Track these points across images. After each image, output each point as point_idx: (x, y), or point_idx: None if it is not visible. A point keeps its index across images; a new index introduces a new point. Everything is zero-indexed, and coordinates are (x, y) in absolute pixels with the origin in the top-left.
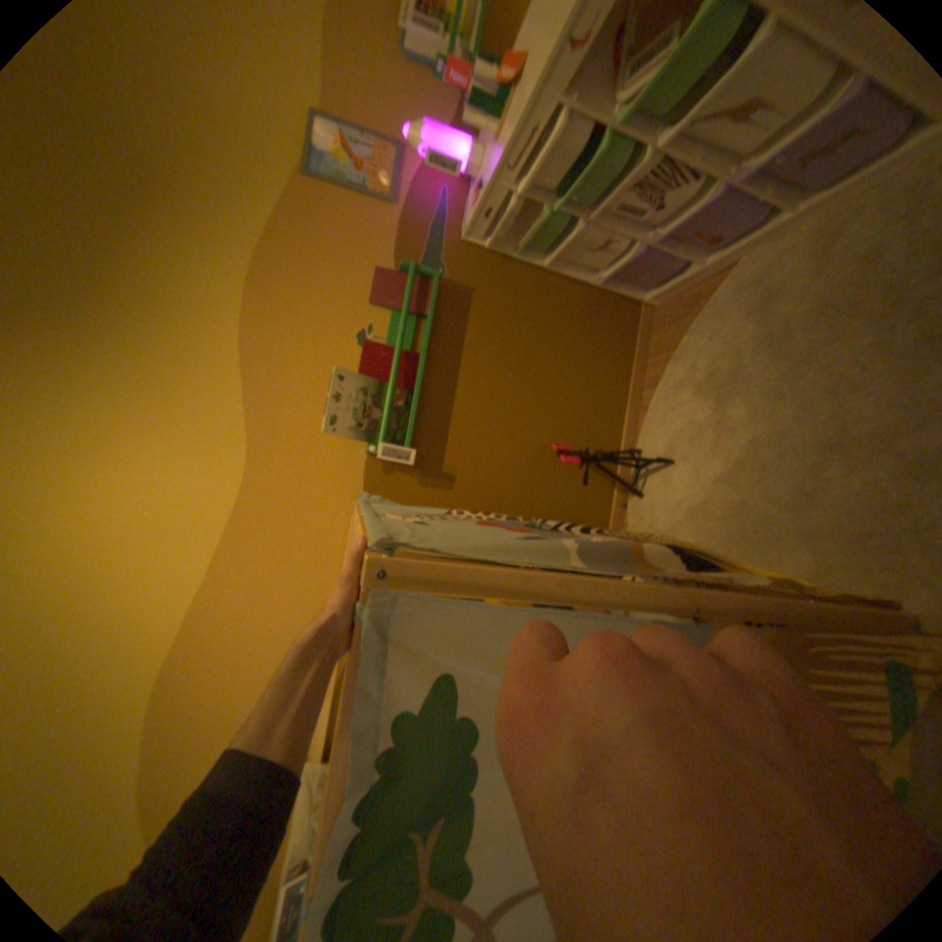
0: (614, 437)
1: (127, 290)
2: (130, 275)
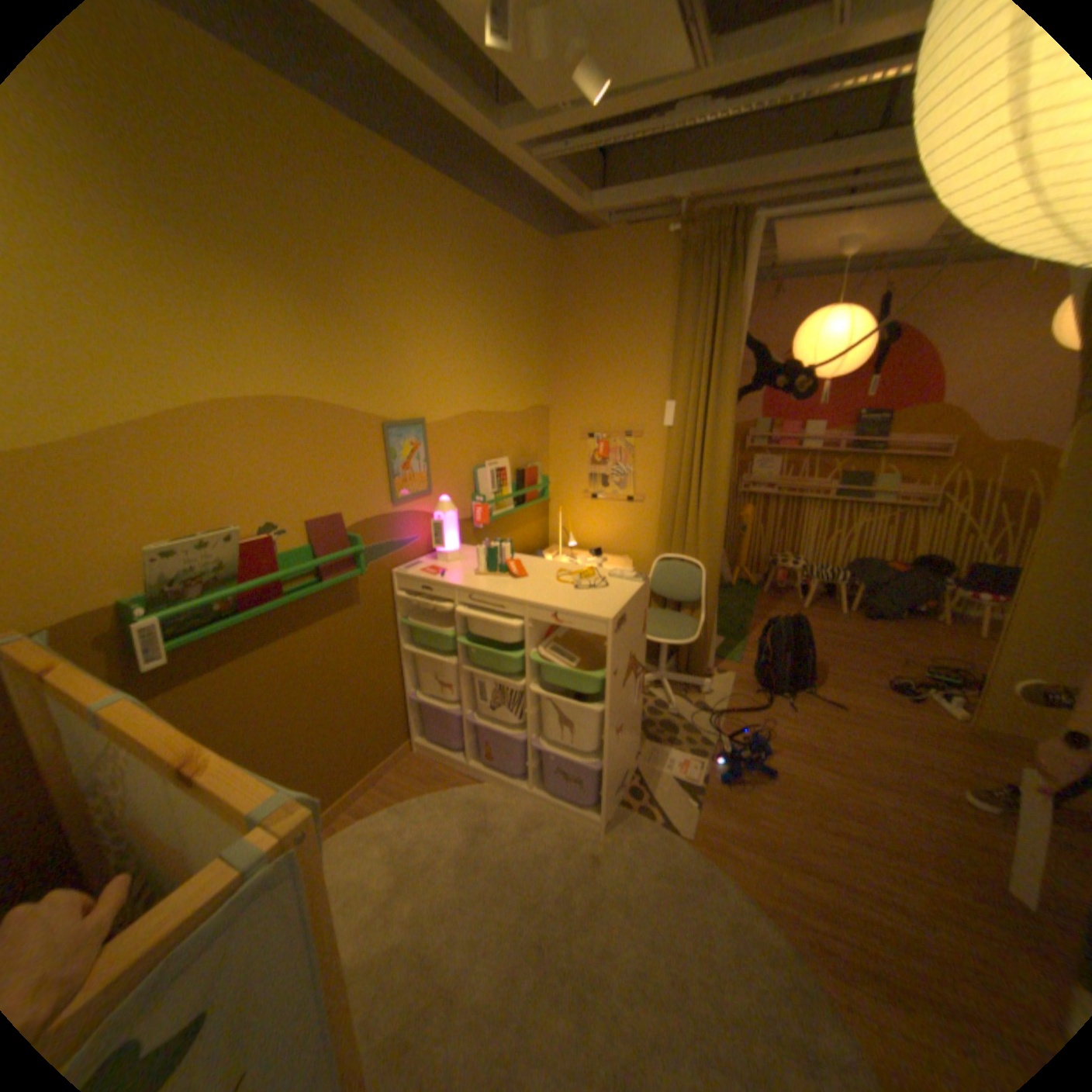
0: None
1: (202, 273)
2: (222, 277)
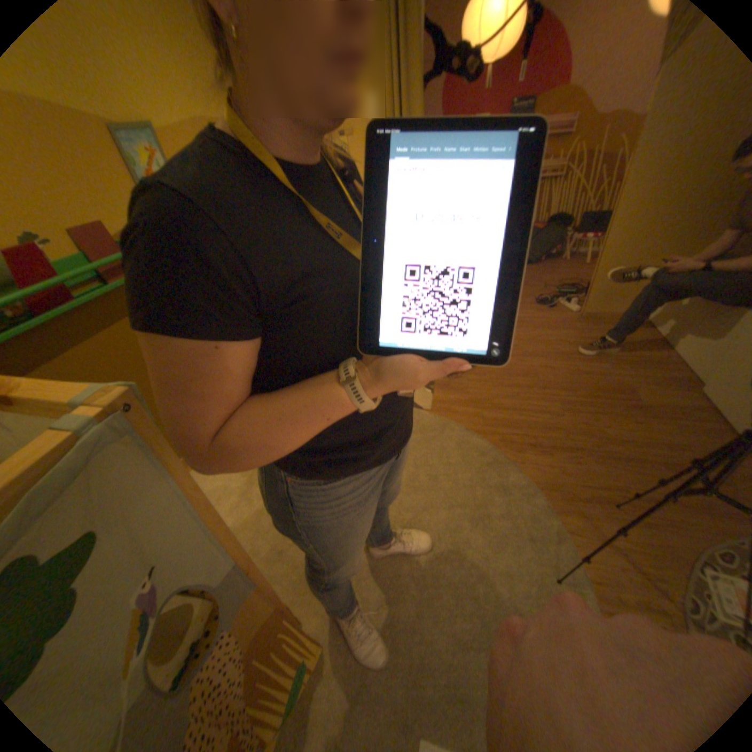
0: None
1: None
2: None
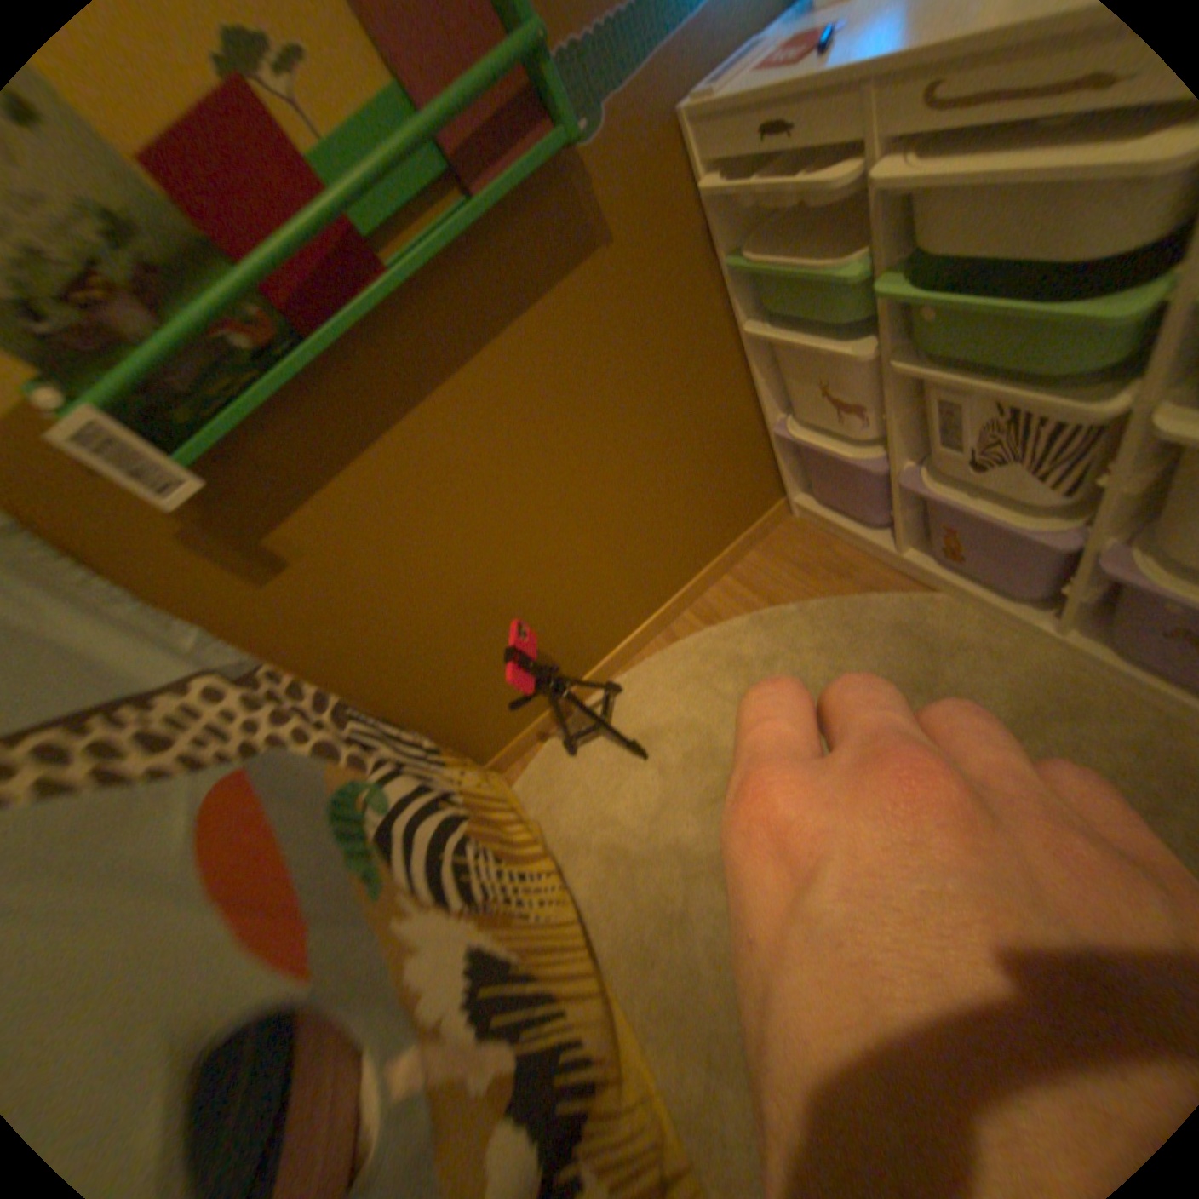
0: (601, 644)
1: None
2: None
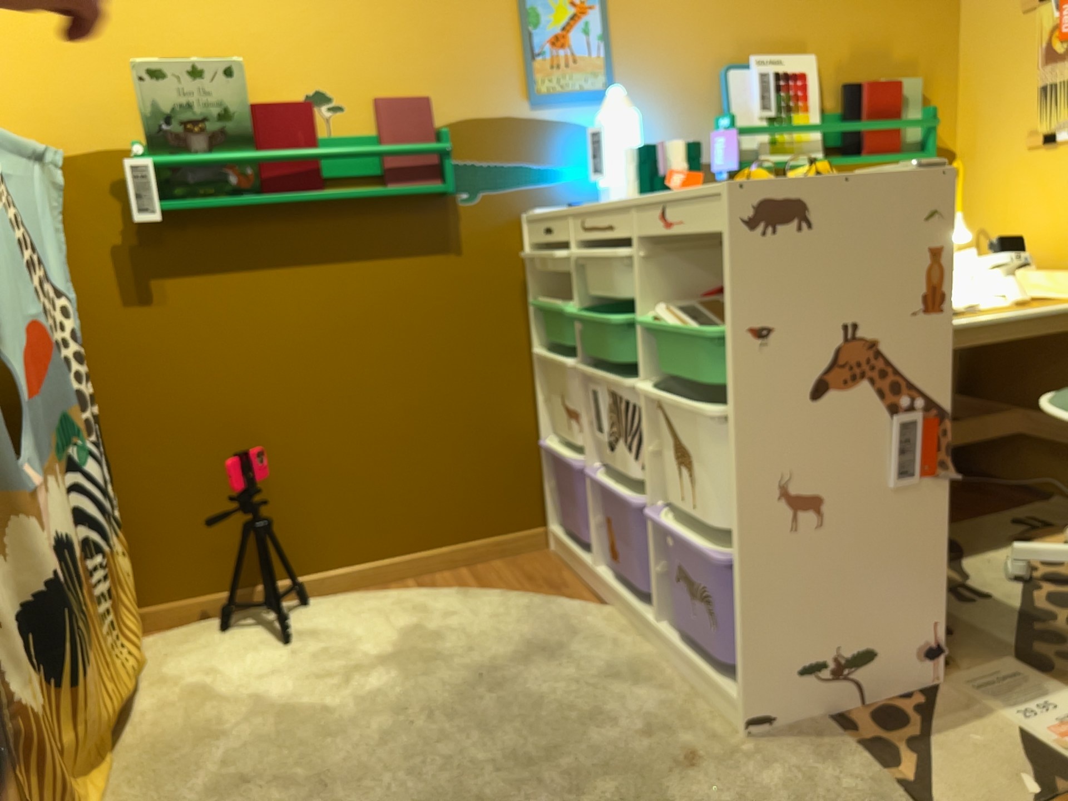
0: (316, 554)
1: None
2: None
